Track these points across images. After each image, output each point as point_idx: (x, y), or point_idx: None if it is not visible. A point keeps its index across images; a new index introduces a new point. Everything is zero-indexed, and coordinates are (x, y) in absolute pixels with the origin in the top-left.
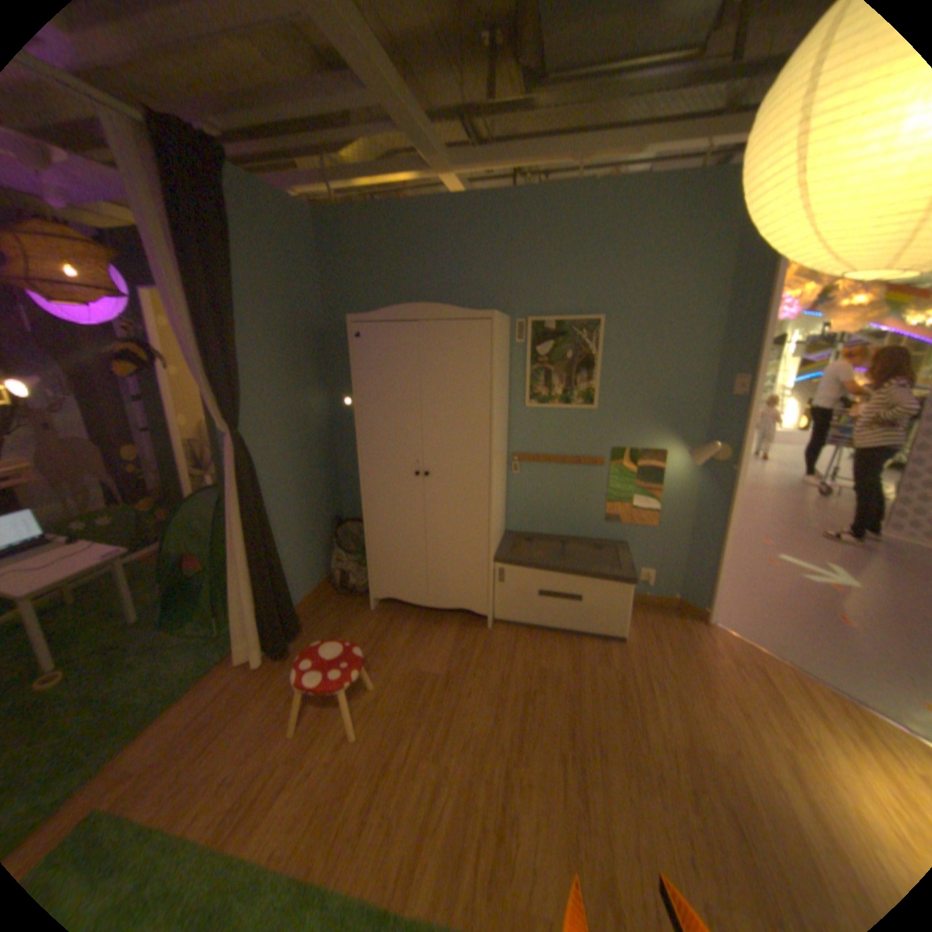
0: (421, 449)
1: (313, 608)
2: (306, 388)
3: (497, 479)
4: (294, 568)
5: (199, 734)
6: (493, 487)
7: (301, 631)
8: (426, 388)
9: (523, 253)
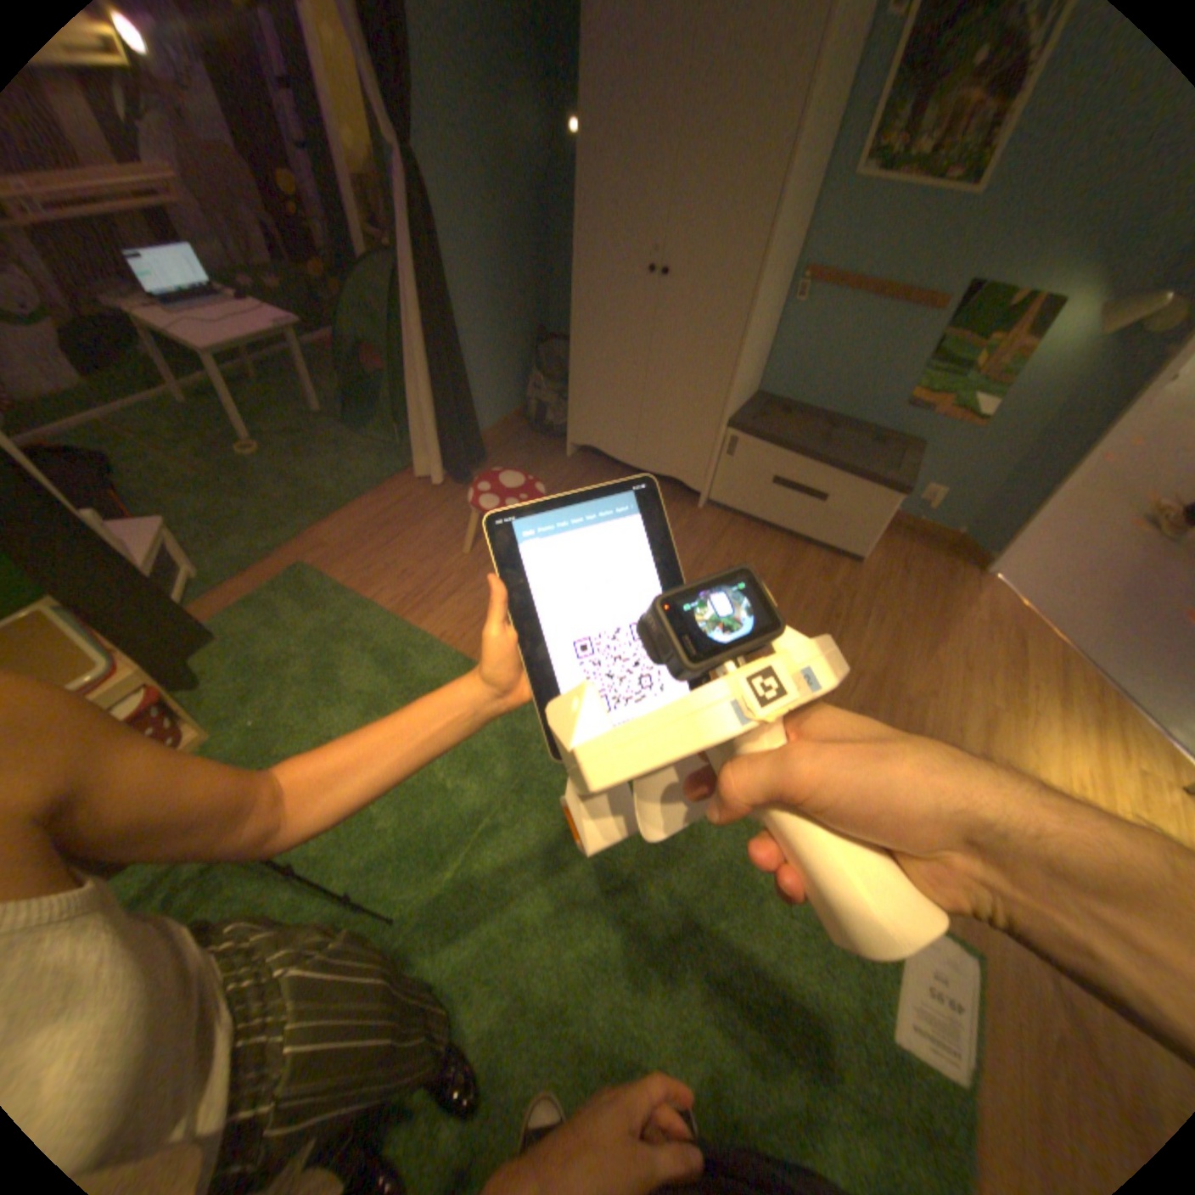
0: (666, 228)
1: (502, 440)
2: (512, 87)
3: (767, 302)
4: (483, 384)
5: (383, 529)
6: (755, 312)
7: (487, 461)
8: (695, 105)
9: None
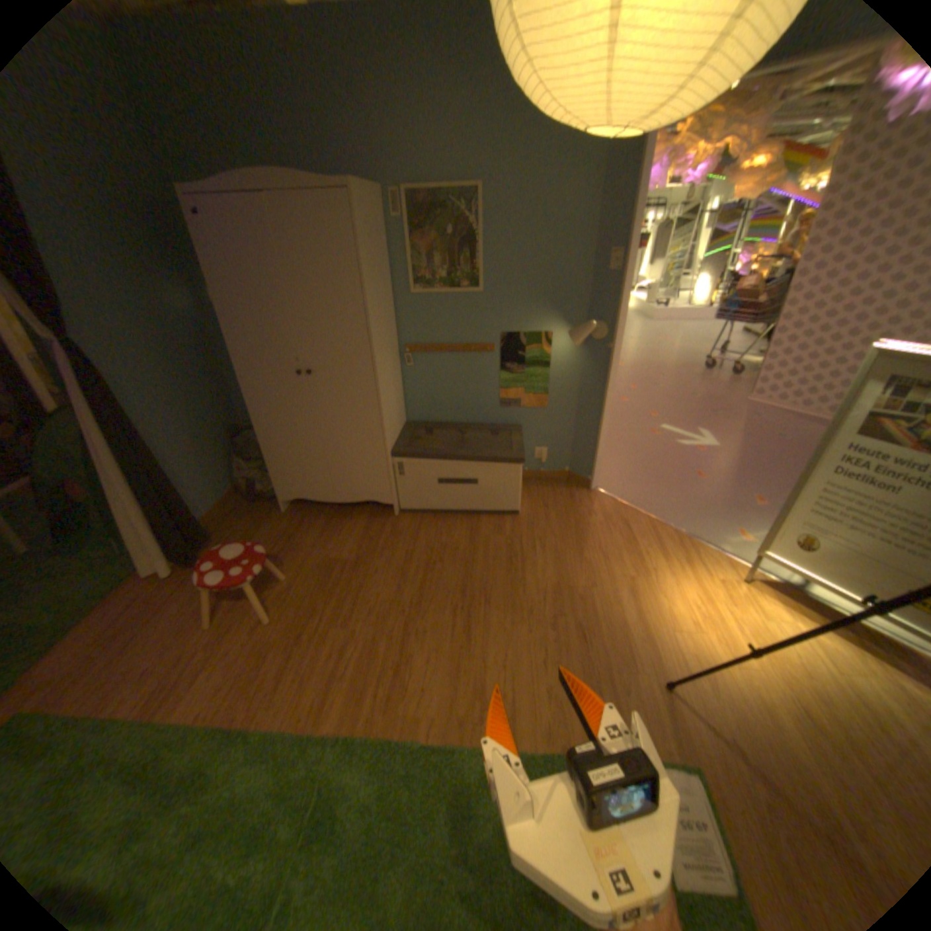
0: (299, 346)
1: (222, 518)
2: (156, 282)
3: (386, 373)
4: (190, 481)
5: (113, 641)
6: (380, 382)
7: (211, 540)
8: (291, 276)
9: (385, 101)
